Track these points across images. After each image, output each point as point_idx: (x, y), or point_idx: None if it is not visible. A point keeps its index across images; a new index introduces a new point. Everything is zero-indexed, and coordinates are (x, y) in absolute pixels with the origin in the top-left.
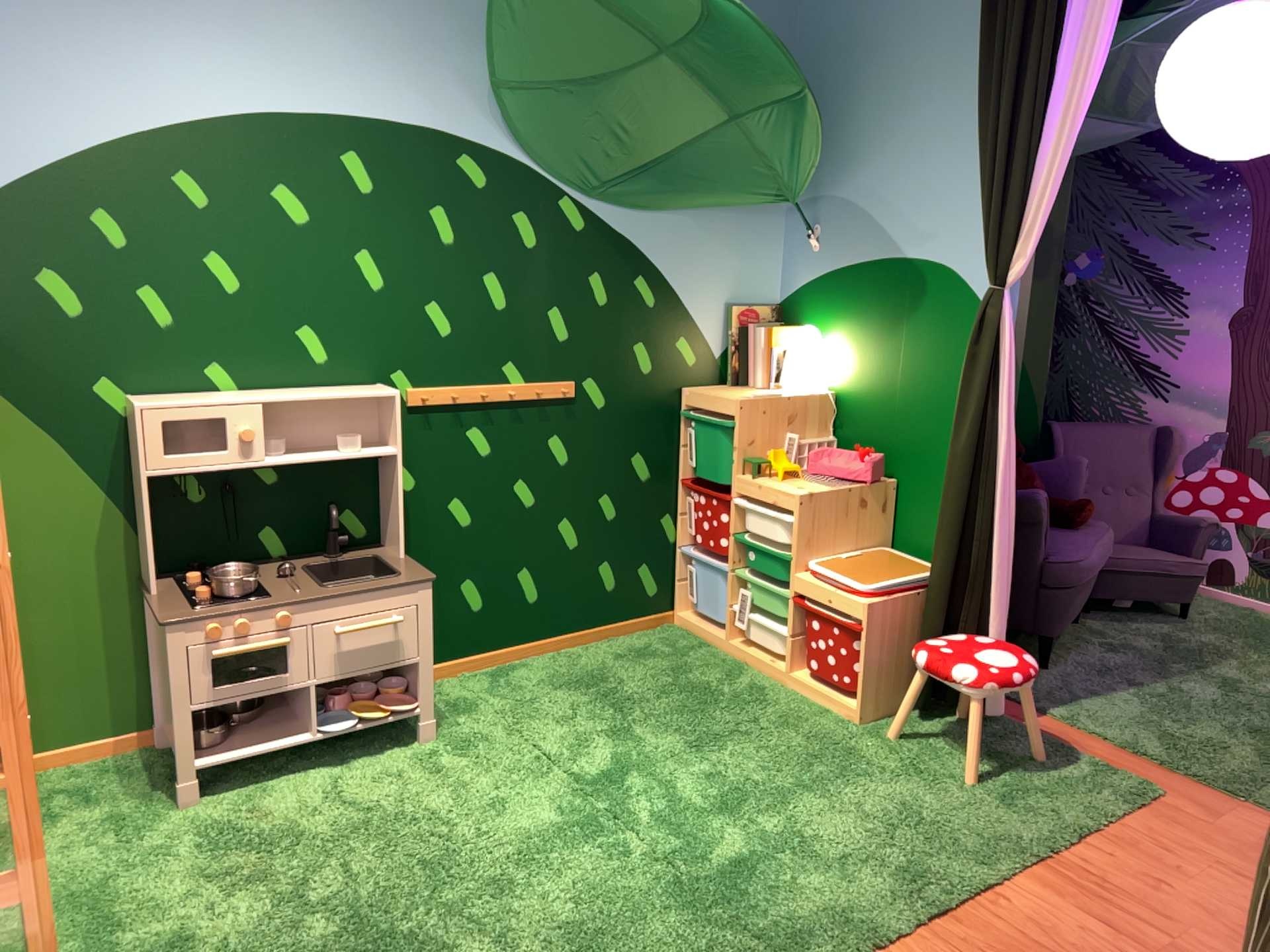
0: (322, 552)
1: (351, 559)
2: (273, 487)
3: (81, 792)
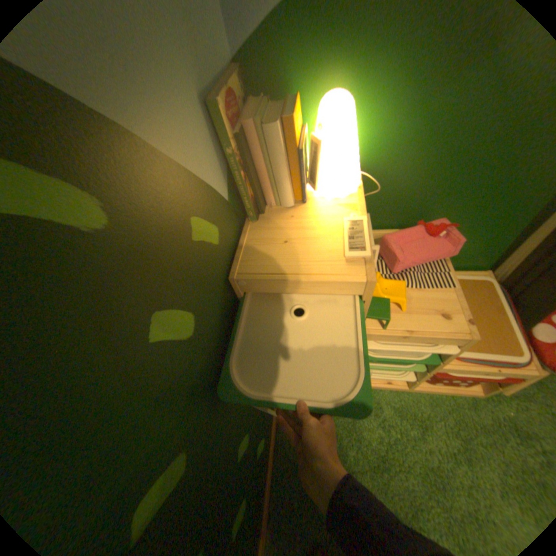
0: None
1: None
2: None
3: None
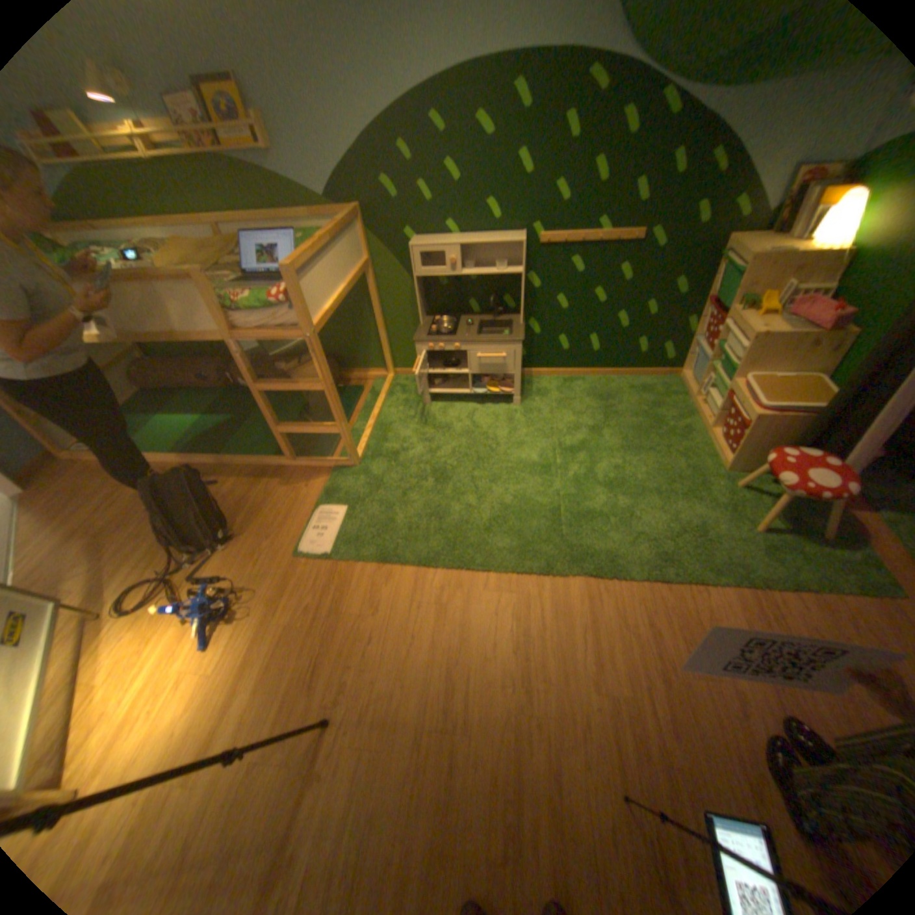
0: (494, 314)
1: (500, 321)
2: (473, 282)
3: (403, 388)
